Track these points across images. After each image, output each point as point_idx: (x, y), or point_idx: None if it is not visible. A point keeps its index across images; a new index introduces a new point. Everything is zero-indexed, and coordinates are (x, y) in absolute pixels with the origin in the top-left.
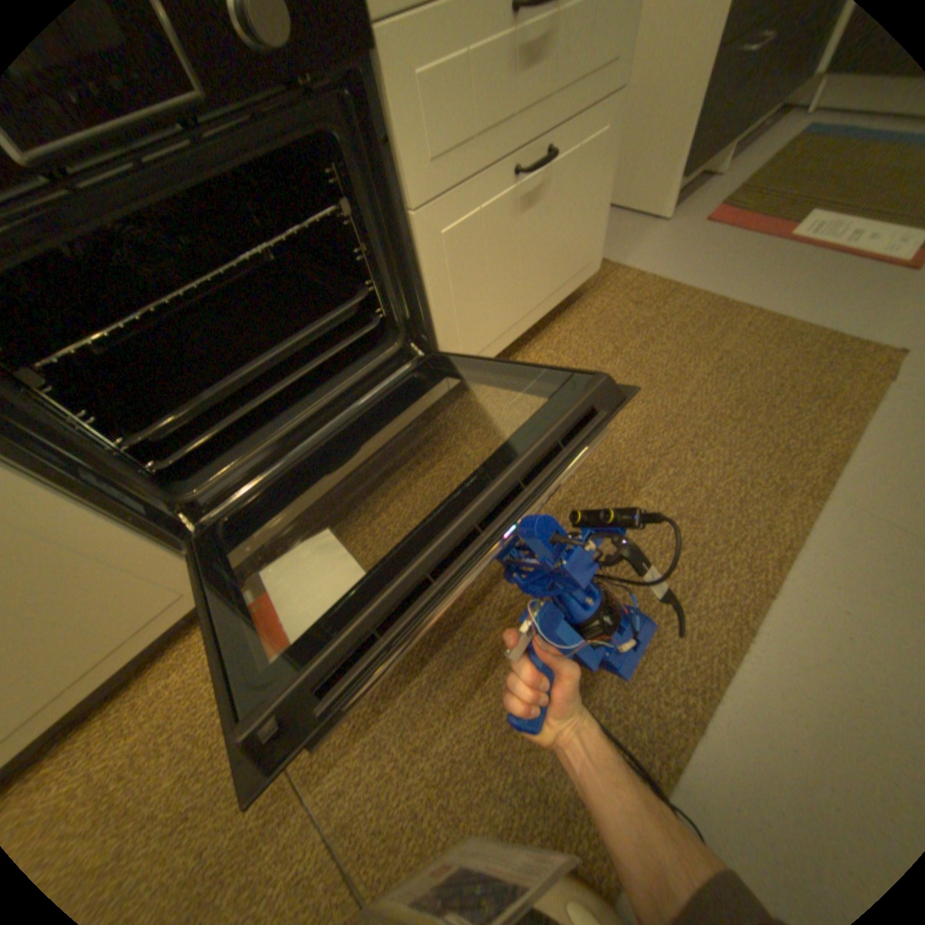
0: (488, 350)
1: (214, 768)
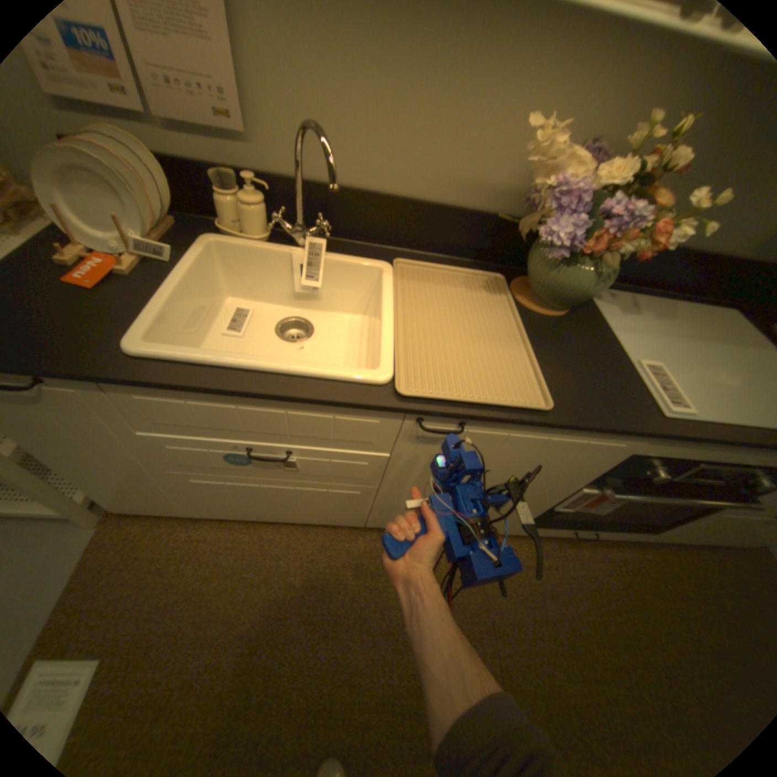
0: (676, 543)
1: (471, 601)
